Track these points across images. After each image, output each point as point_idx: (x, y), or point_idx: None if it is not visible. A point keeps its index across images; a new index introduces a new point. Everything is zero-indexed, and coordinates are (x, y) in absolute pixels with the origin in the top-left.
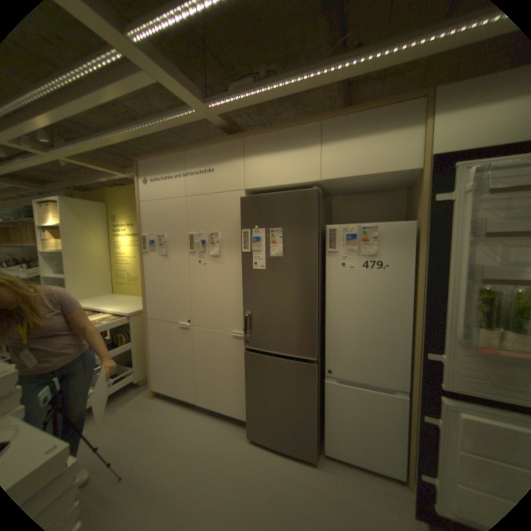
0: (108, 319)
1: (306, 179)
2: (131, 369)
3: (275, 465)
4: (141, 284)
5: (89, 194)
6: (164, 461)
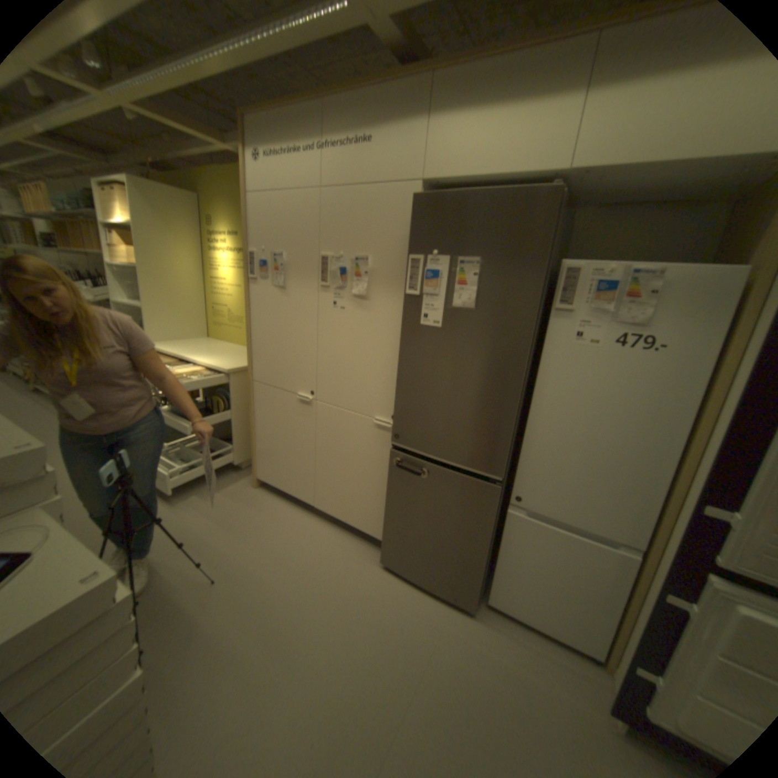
0: (201, 375)
1: (541, 164)
2: (232, 447)
3: (416, 603)
4: (247, 330)
5: (174, 178)
6: (269, 572)
